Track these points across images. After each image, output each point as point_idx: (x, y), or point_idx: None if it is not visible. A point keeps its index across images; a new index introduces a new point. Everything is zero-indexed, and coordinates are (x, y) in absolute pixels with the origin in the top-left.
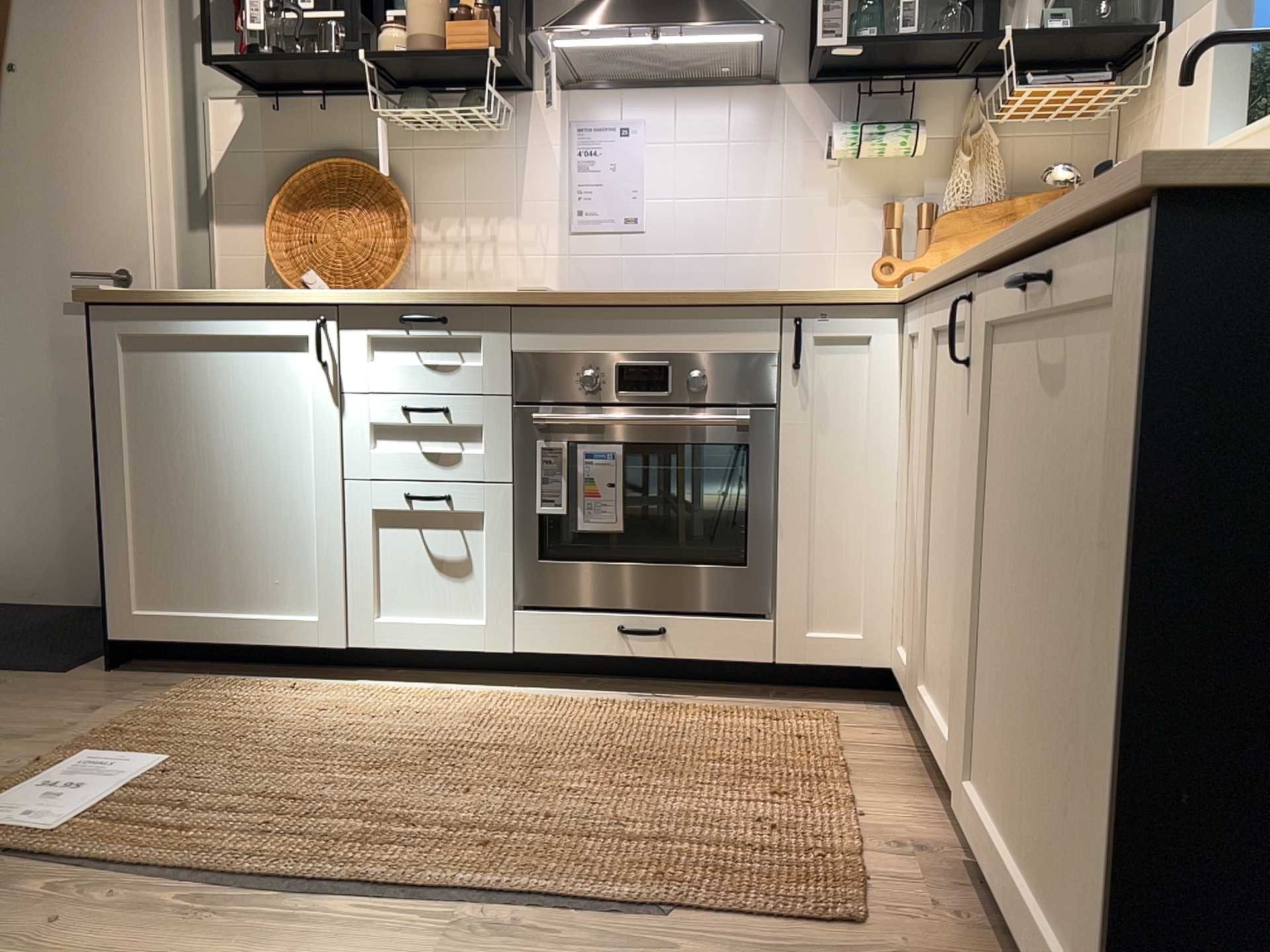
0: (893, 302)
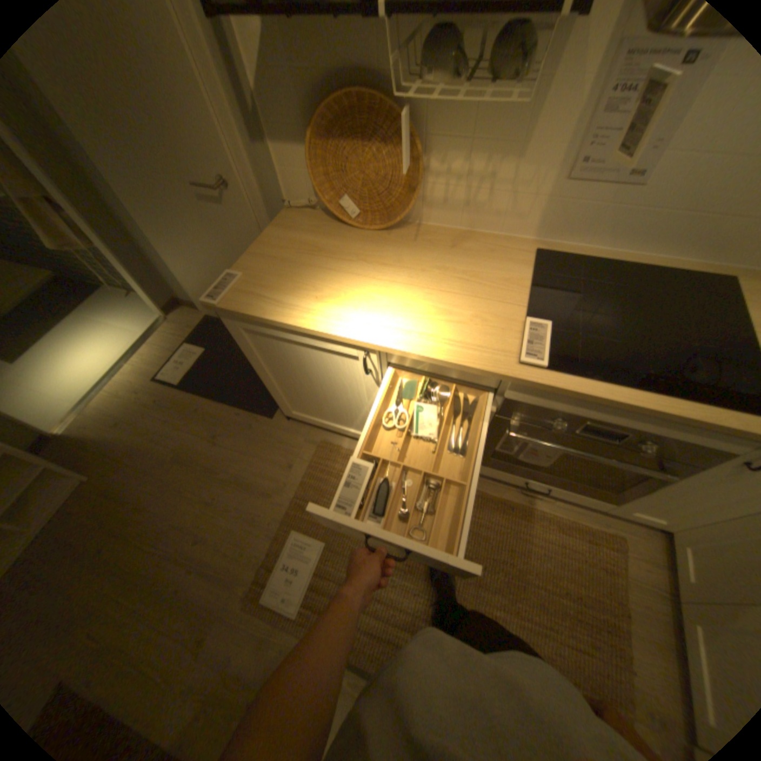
0: None
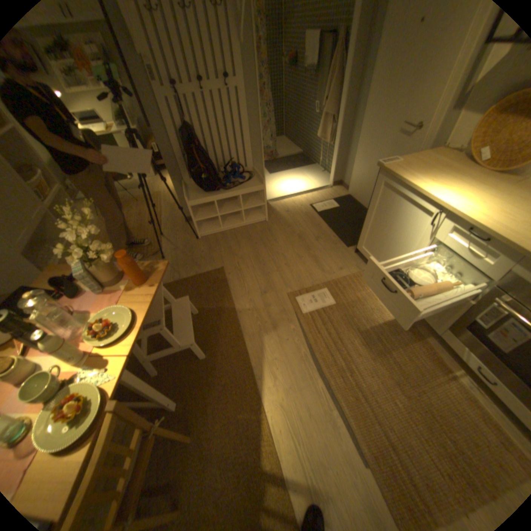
0: None
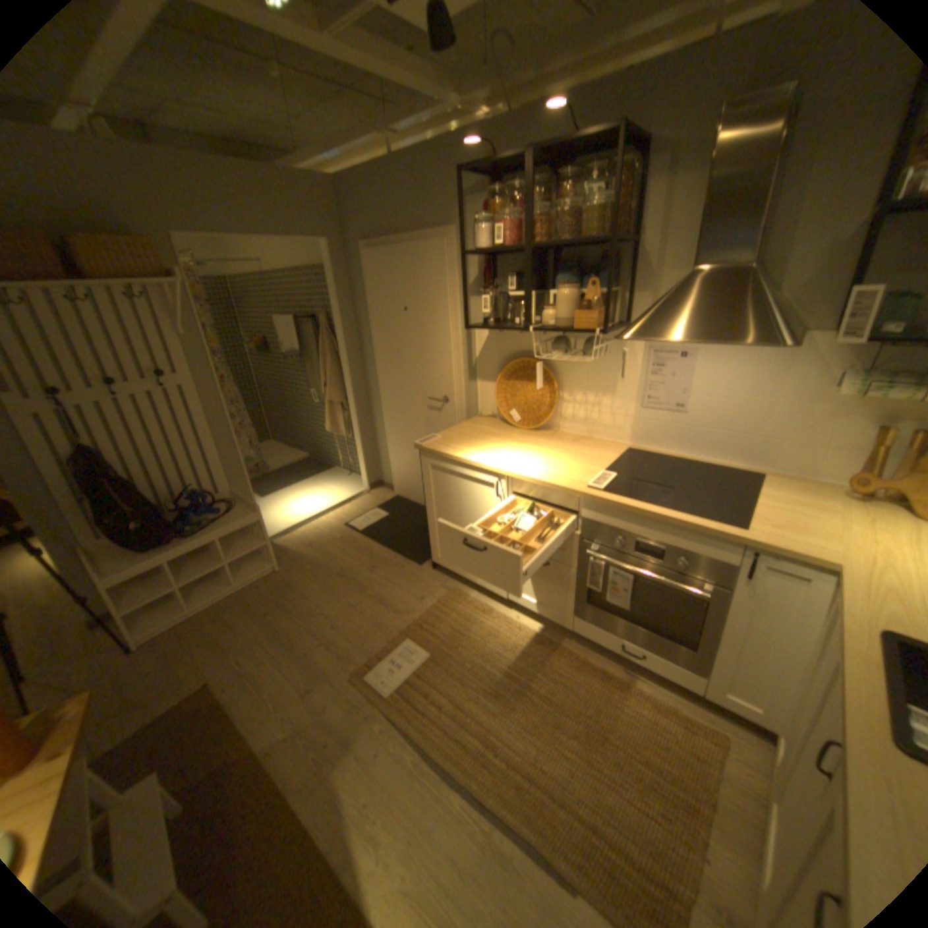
0: (833, 569)
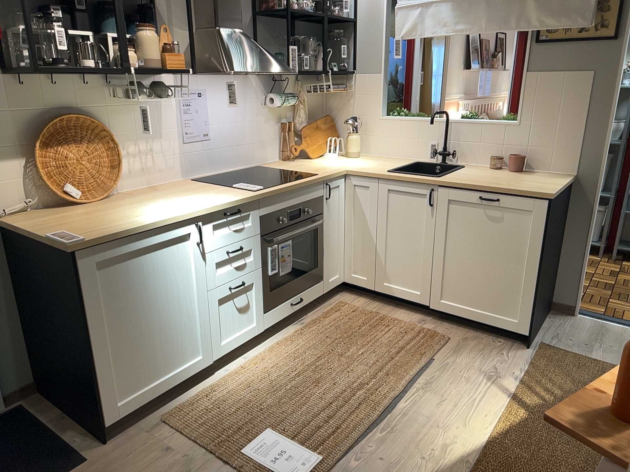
0: (345, 173)
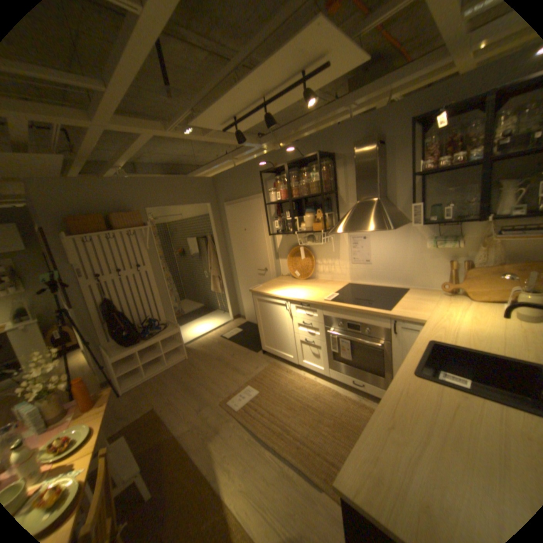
0: (424, 323)
